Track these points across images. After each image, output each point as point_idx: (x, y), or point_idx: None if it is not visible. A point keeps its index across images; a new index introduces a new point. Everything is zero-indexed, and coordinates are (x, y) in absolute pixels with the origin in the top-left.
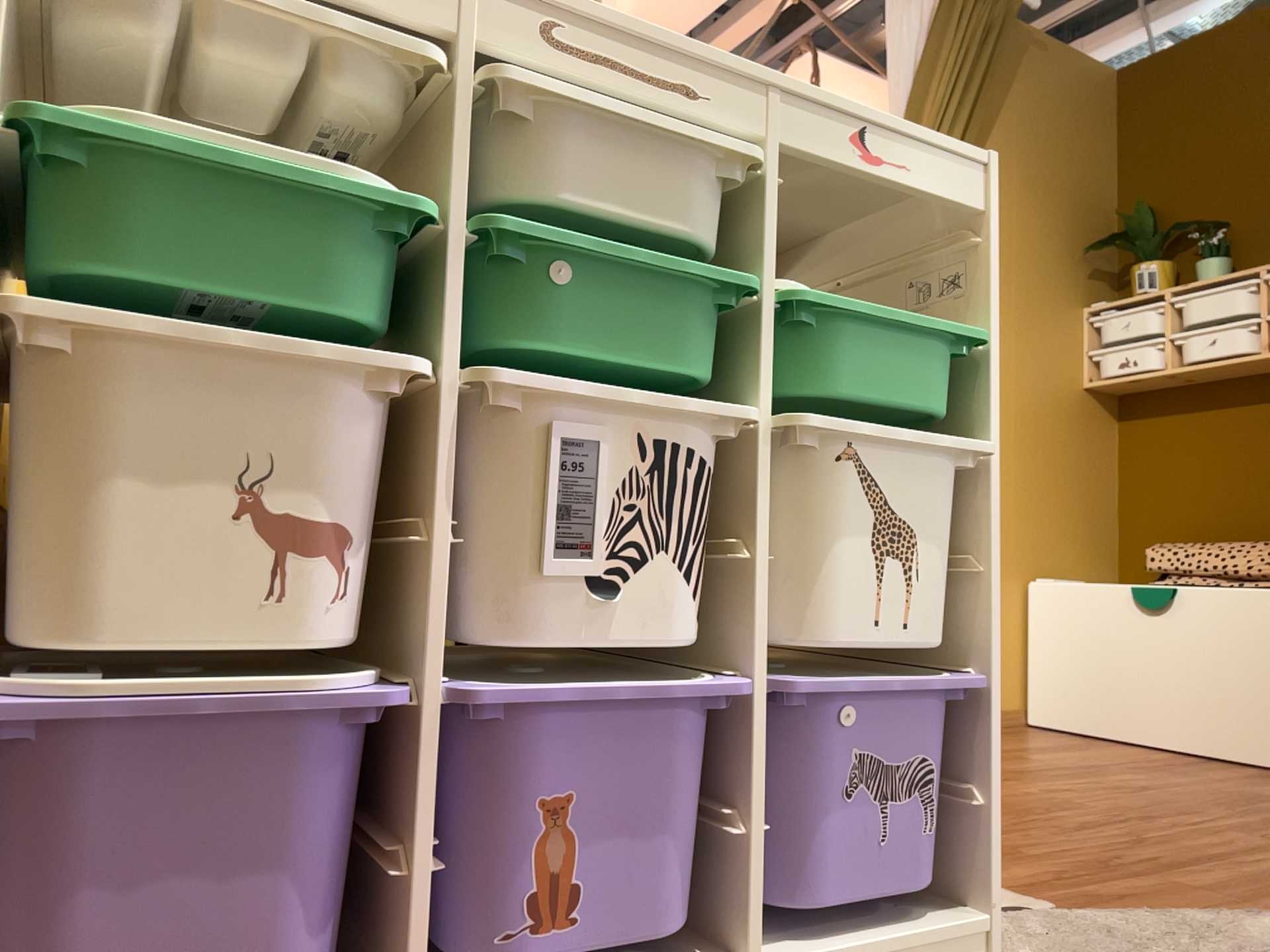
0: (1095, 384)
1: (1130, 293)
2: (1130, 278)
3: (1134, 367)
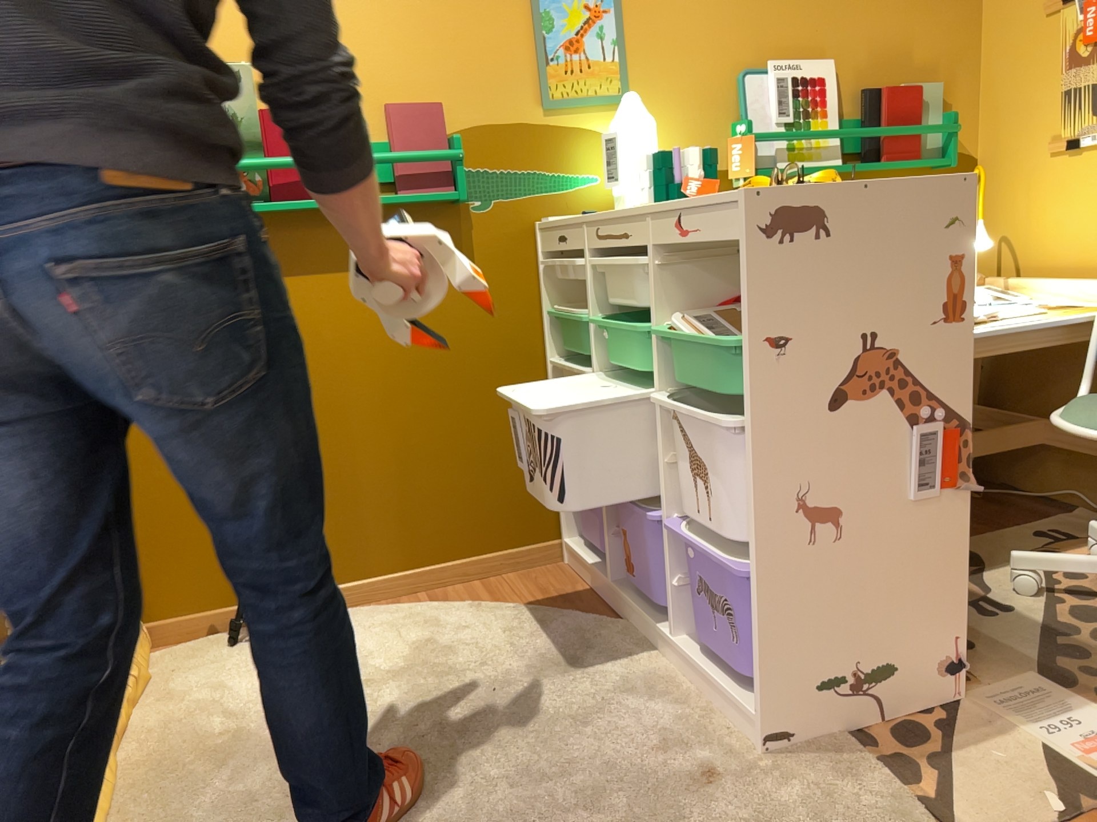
0: None
1: None
2: None
3: None
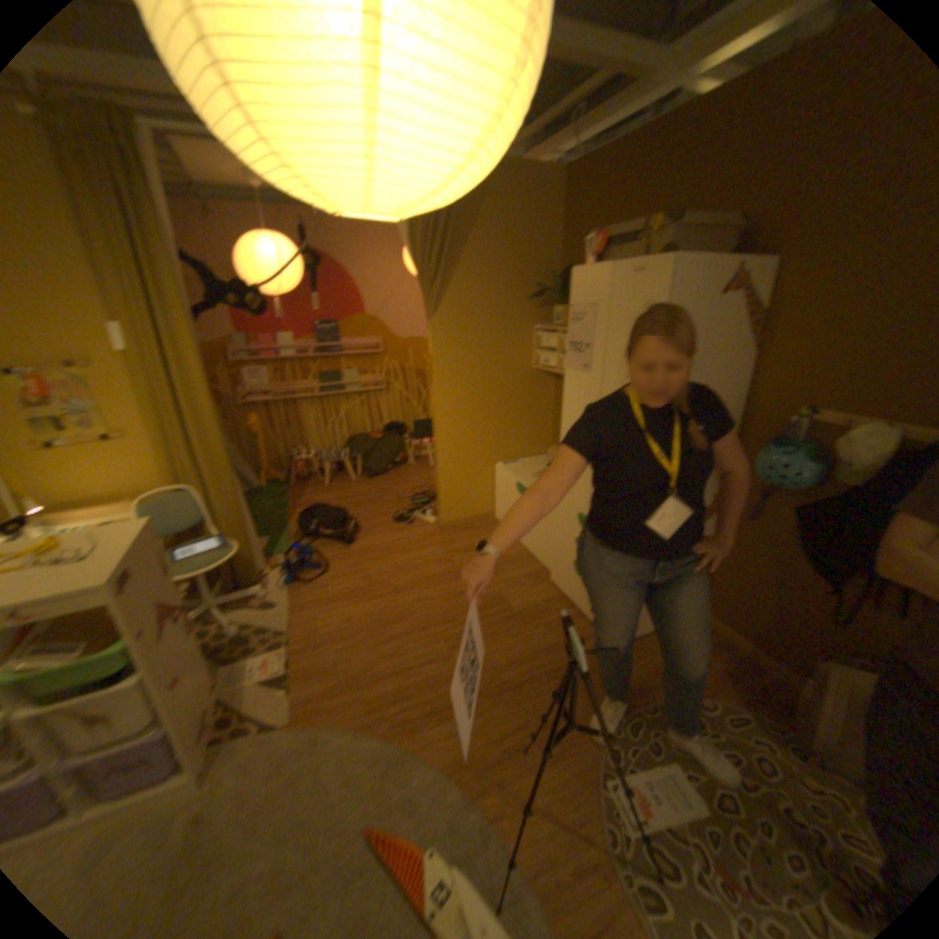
0: (538, 369)
1: (555, 322)
2: (554, 314)
3: (551, 365)
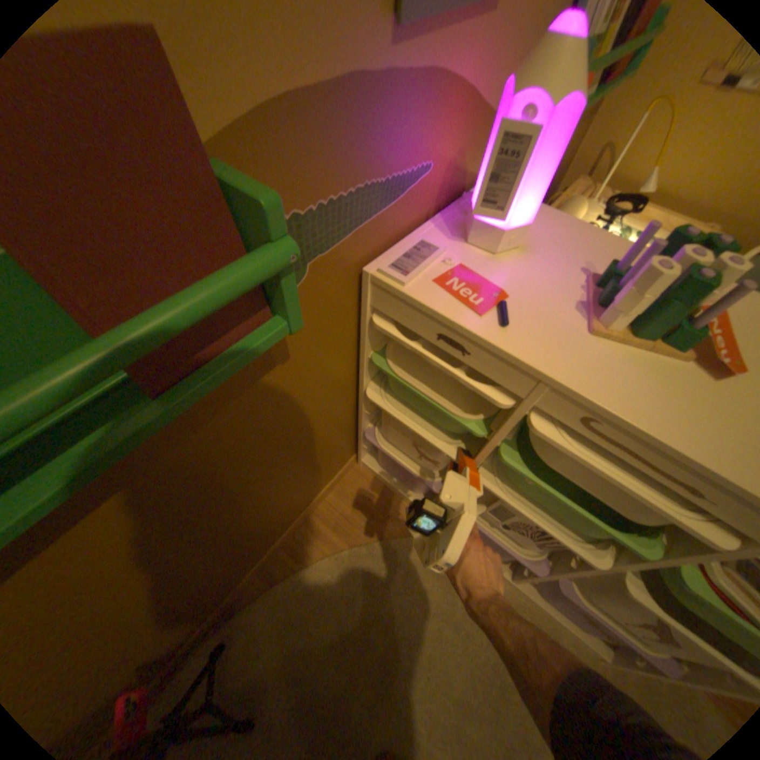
0: None
1: None
2: None
3: None
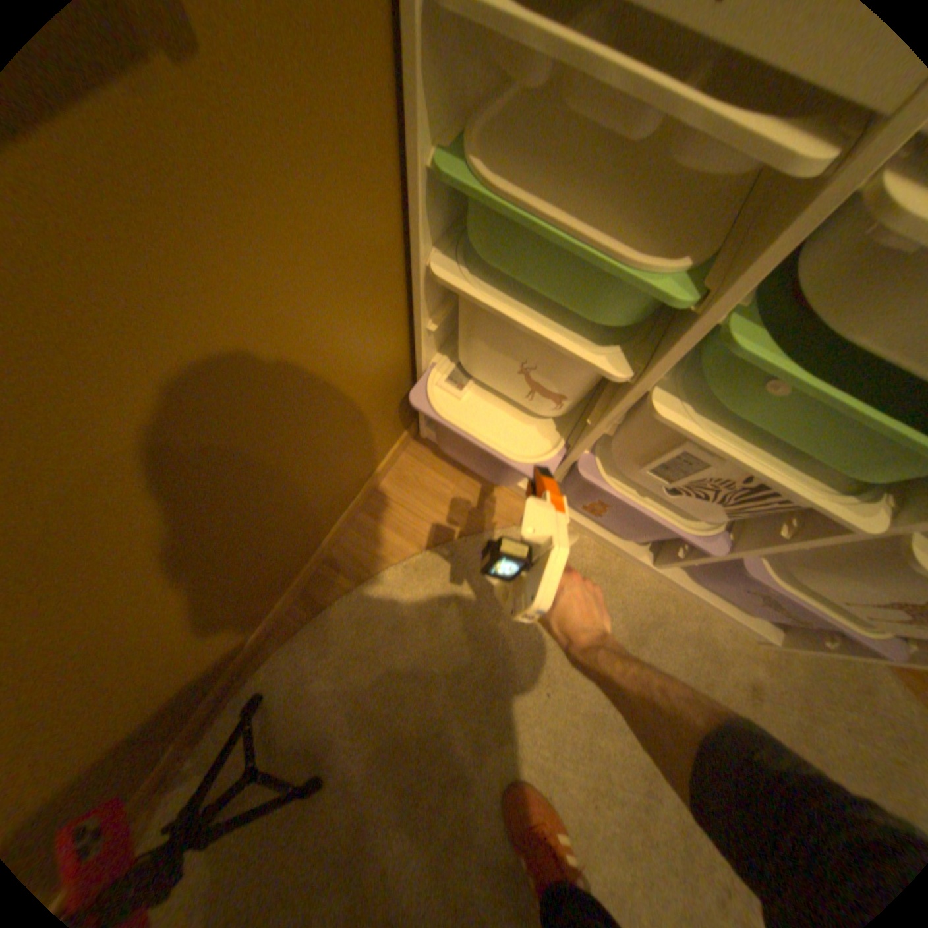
0: None
1: None
2: None
3: None
